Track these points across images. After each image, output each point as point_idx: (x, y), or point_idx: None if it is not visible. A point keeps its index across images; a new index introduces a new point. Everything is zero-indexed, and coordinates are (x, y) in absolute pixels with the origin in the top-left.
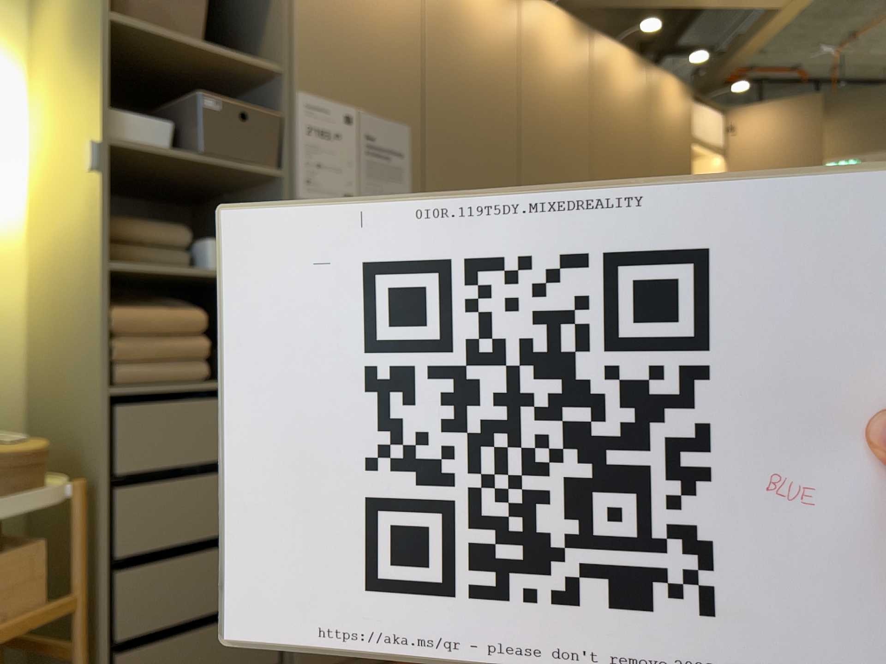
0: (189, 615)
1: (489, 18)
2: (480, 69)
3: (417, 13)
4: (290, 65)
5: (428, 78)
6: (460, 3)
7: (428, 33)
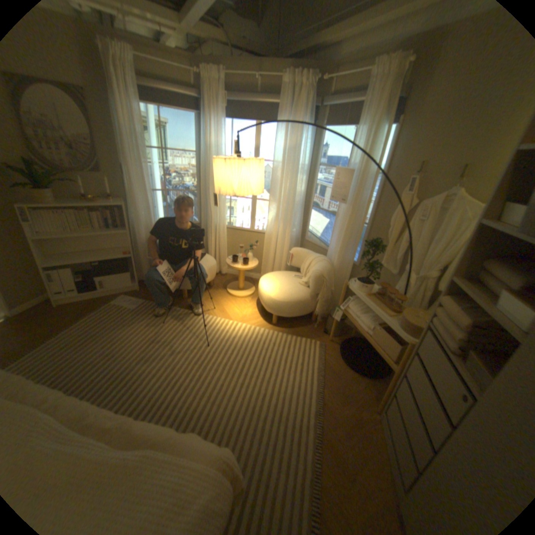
0: (406, 421)
1: None
2: None
3: None
4: None
5: None
6: None
7: None
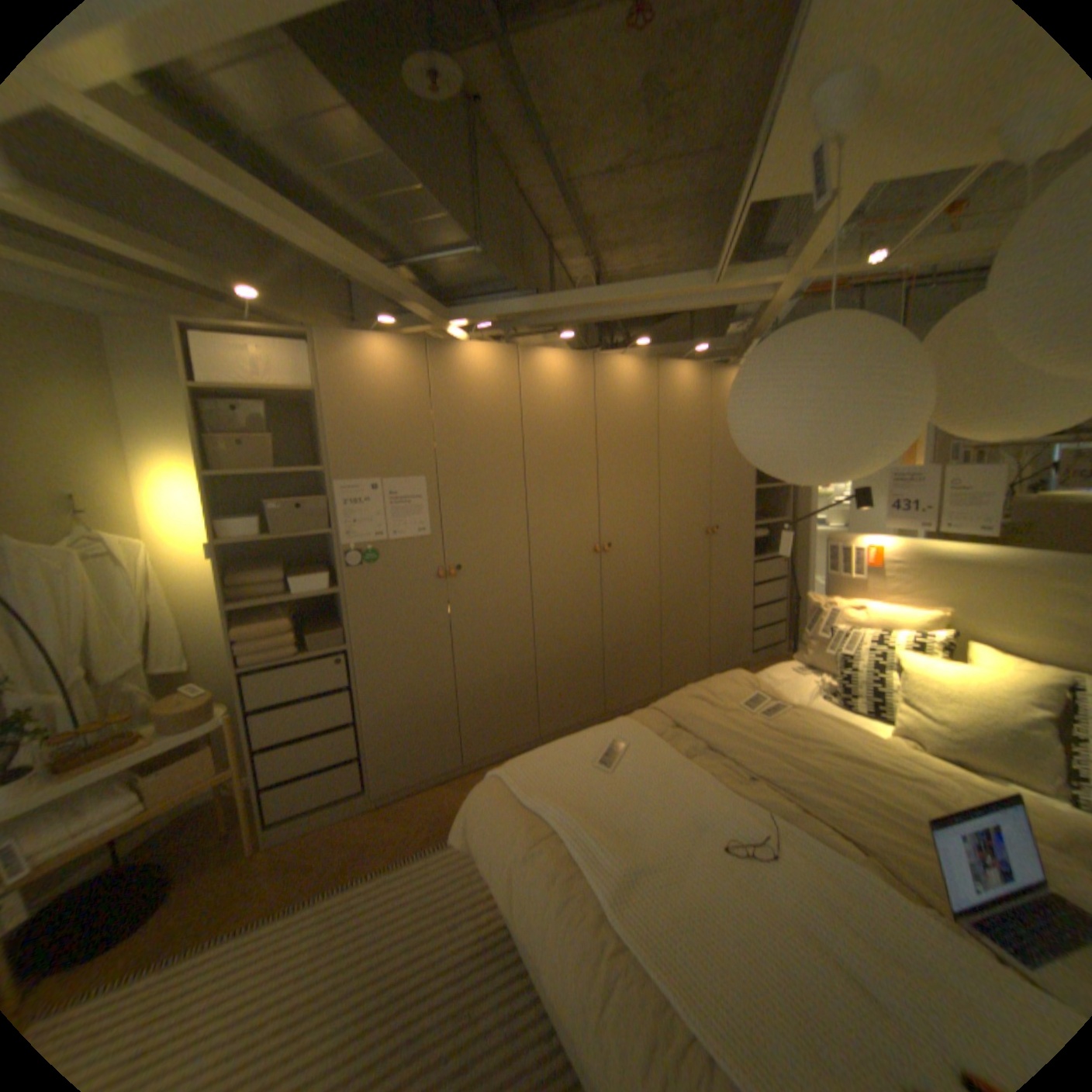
0: (302, 770)
1: (488, 381)
2: (482, 420)
3: (424, 399)
4: (328, 465)
5: (437, 441)
6: (461, 380)
7: (435, 410)
